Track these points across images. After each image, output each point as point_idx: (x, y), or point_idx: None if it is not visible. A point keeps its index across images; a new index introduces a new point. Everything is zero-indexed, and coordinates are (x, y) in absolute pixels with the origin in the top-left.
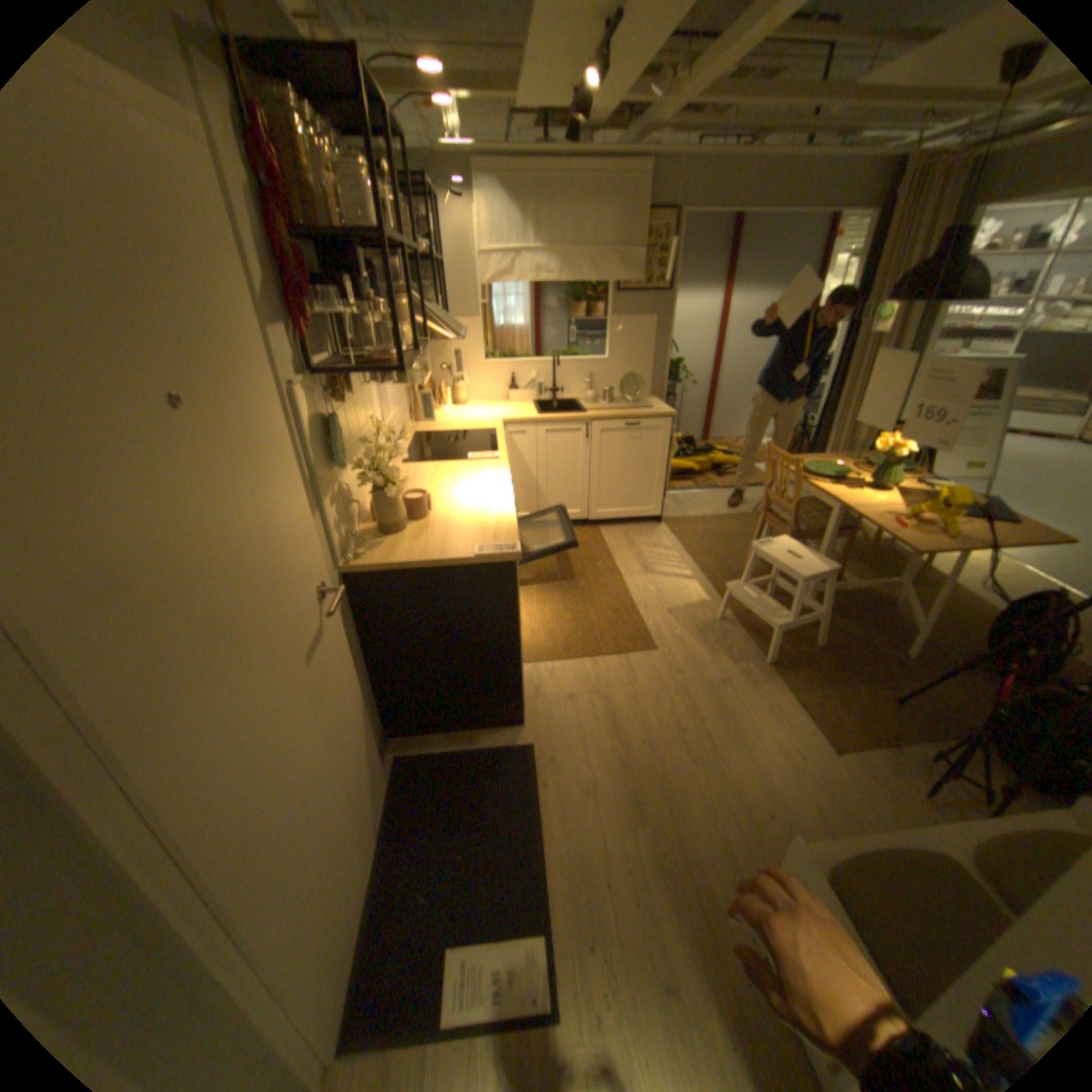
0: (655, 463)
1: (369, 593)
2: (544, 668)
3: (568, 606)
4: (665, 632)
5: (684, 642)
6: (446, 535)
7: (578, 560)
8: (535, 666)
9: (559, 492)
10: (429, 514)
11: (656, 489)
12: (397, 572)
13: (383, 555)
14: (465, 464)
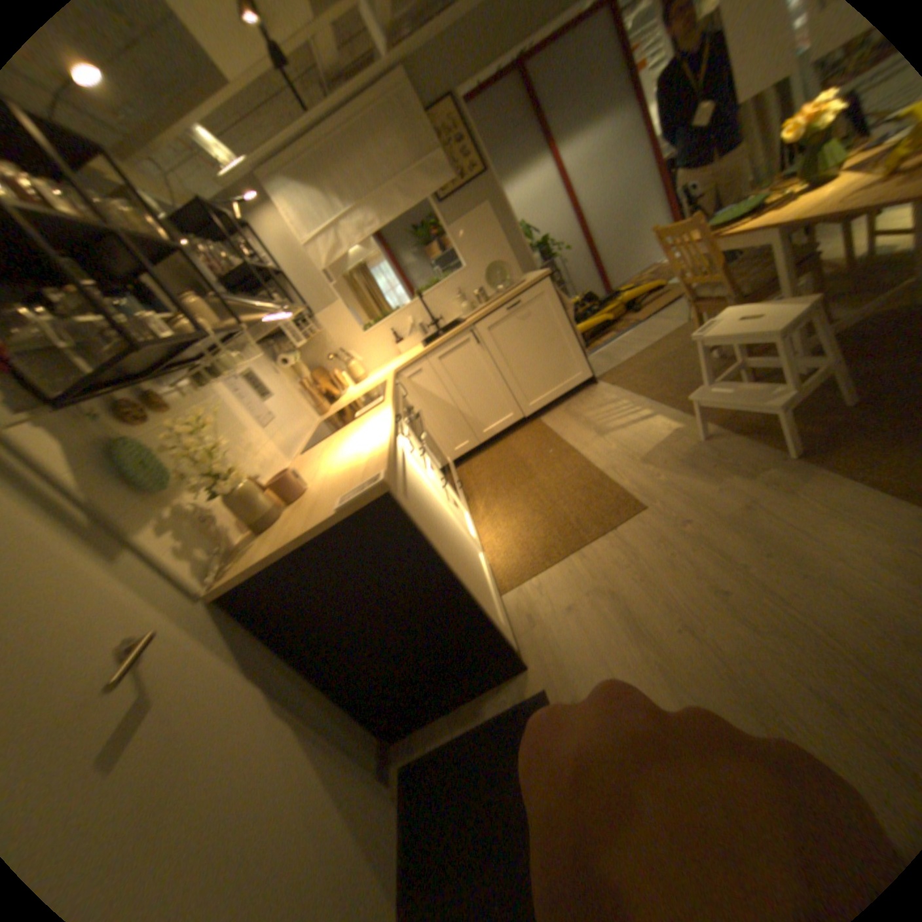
0: (562, 330)
1: (259, 605)
2: (530, 586)
3: (535, 507)
4: (649, 483)
5: (677, 484)
6: (317, 500)
7: (531, 458)
8: (520, 589)
9: (484, 405)
10: (308, 487)
11: (577, 353)
12: (270, 569)
13: (249, 557)
14: (354, 422)
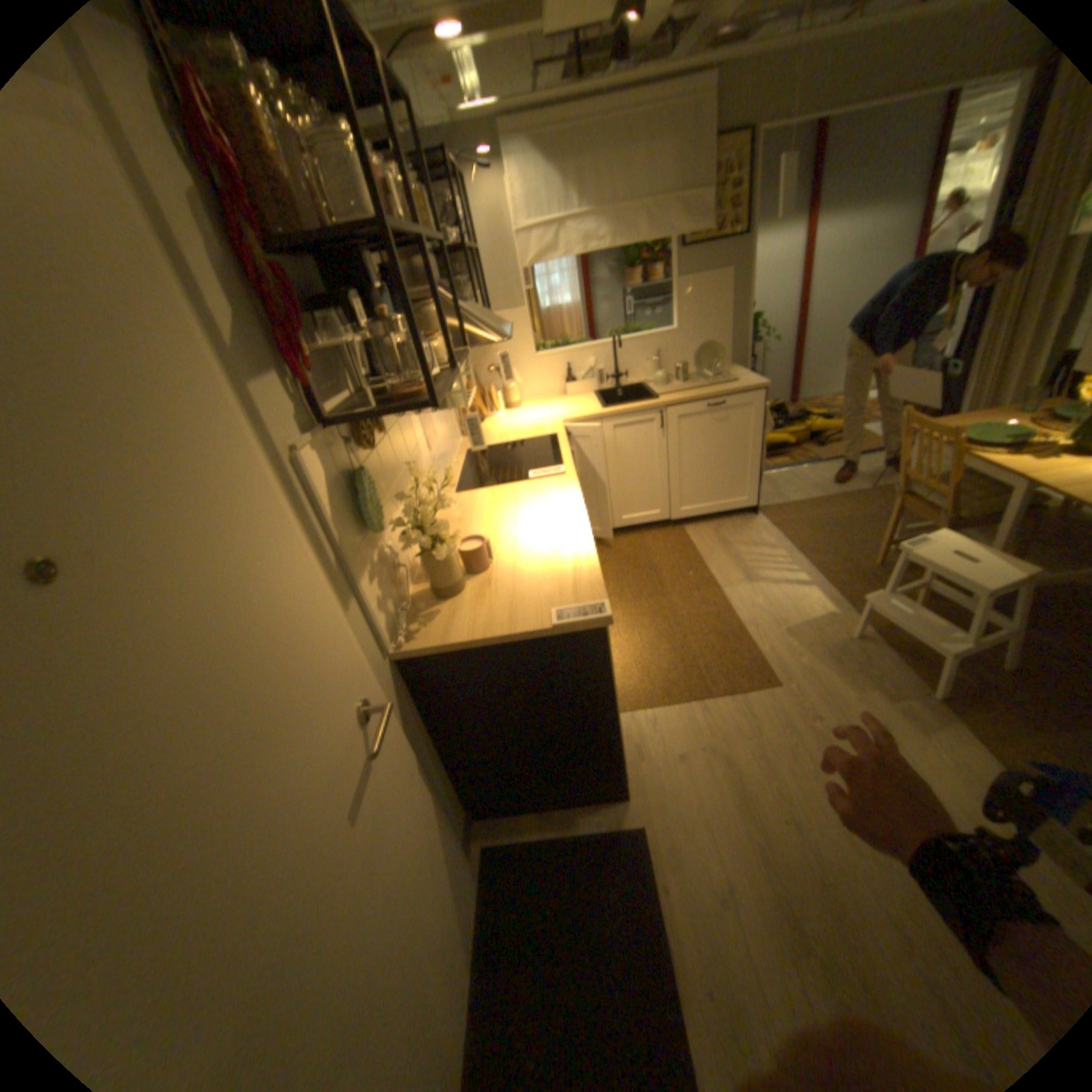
0: (745, 443)
1: (429, 676)
2: (644, 719)
3: (661, 633)
4: (789, 661)
5: (816, 674)
6: (513, 593)
7: (665, 571)
8: (633, 717)
9: (634, 492)
10: (490, 563)
11: (749, 474)
12: (458, 651)
13: (440, 632)
14: (526, 486)
